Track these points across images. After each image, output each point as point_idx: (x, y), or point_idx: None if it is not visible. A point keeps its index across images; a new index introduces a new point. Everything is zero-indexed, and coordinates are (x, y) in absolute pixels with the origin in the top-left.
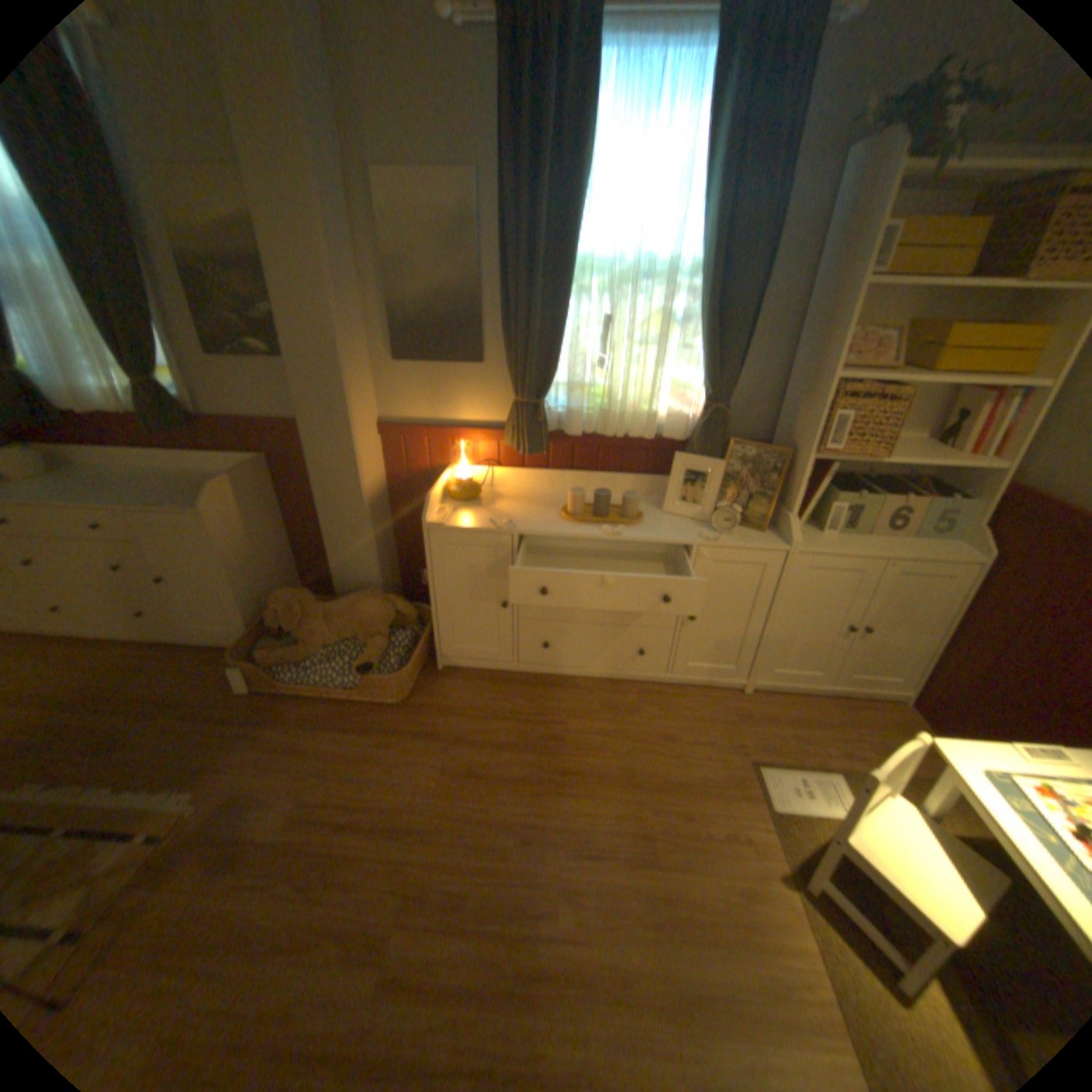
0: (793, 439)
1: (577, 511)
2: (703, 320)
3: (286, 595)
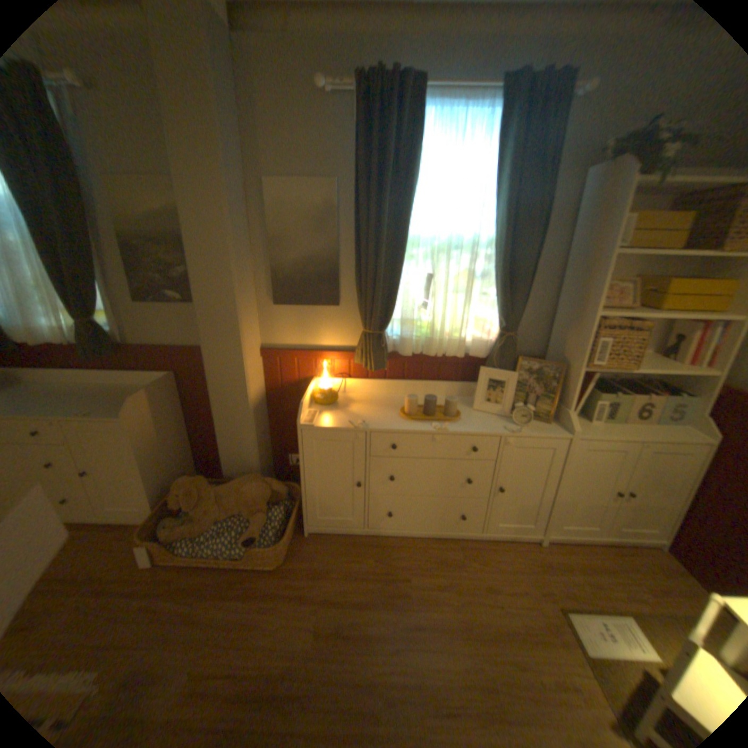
0: (565, 357)
1: (412, 411)
2: (498, 276)
3: (186, 482)
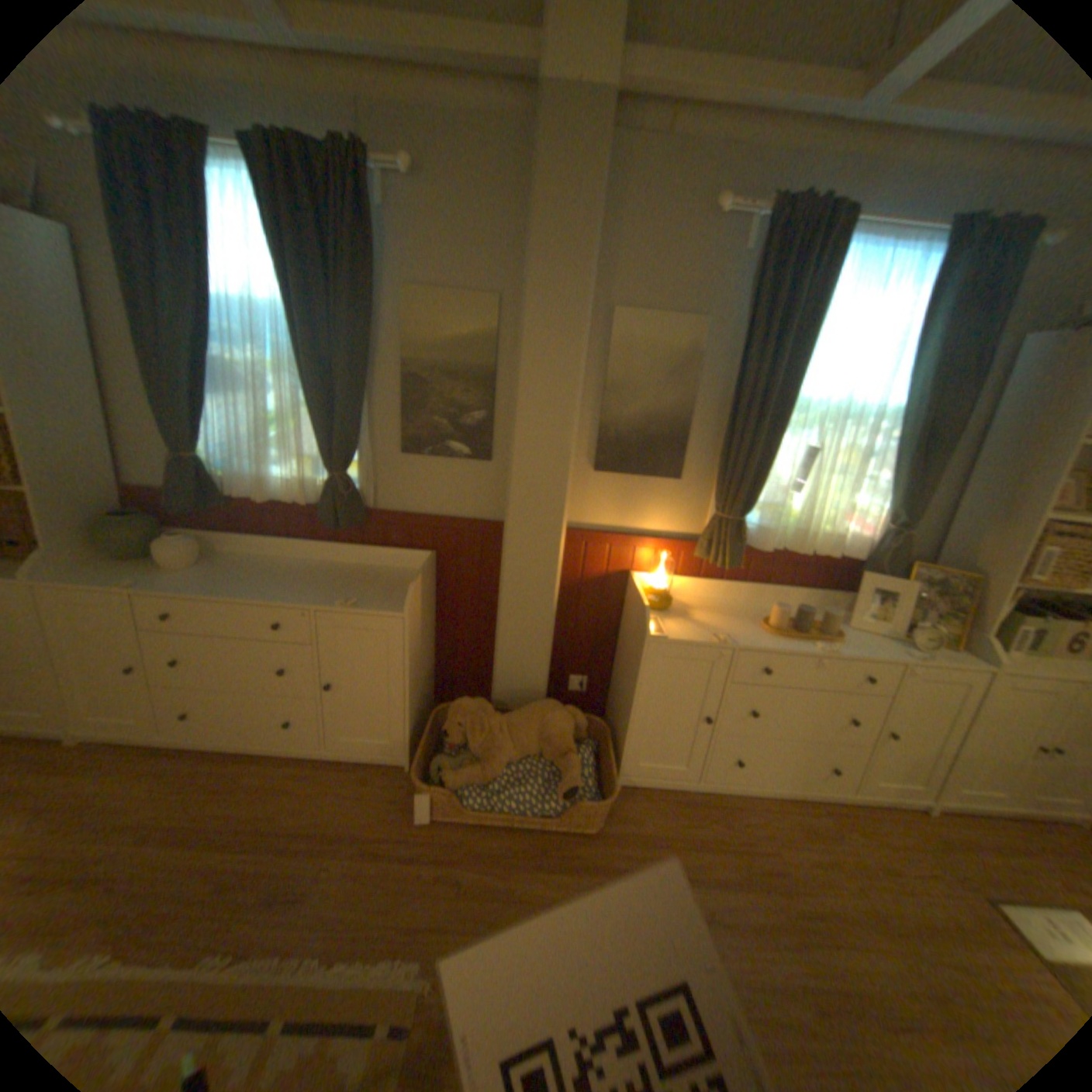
0: (977, 566)
1: (782, 626)
2: (903, 458)
3: (470, 706)
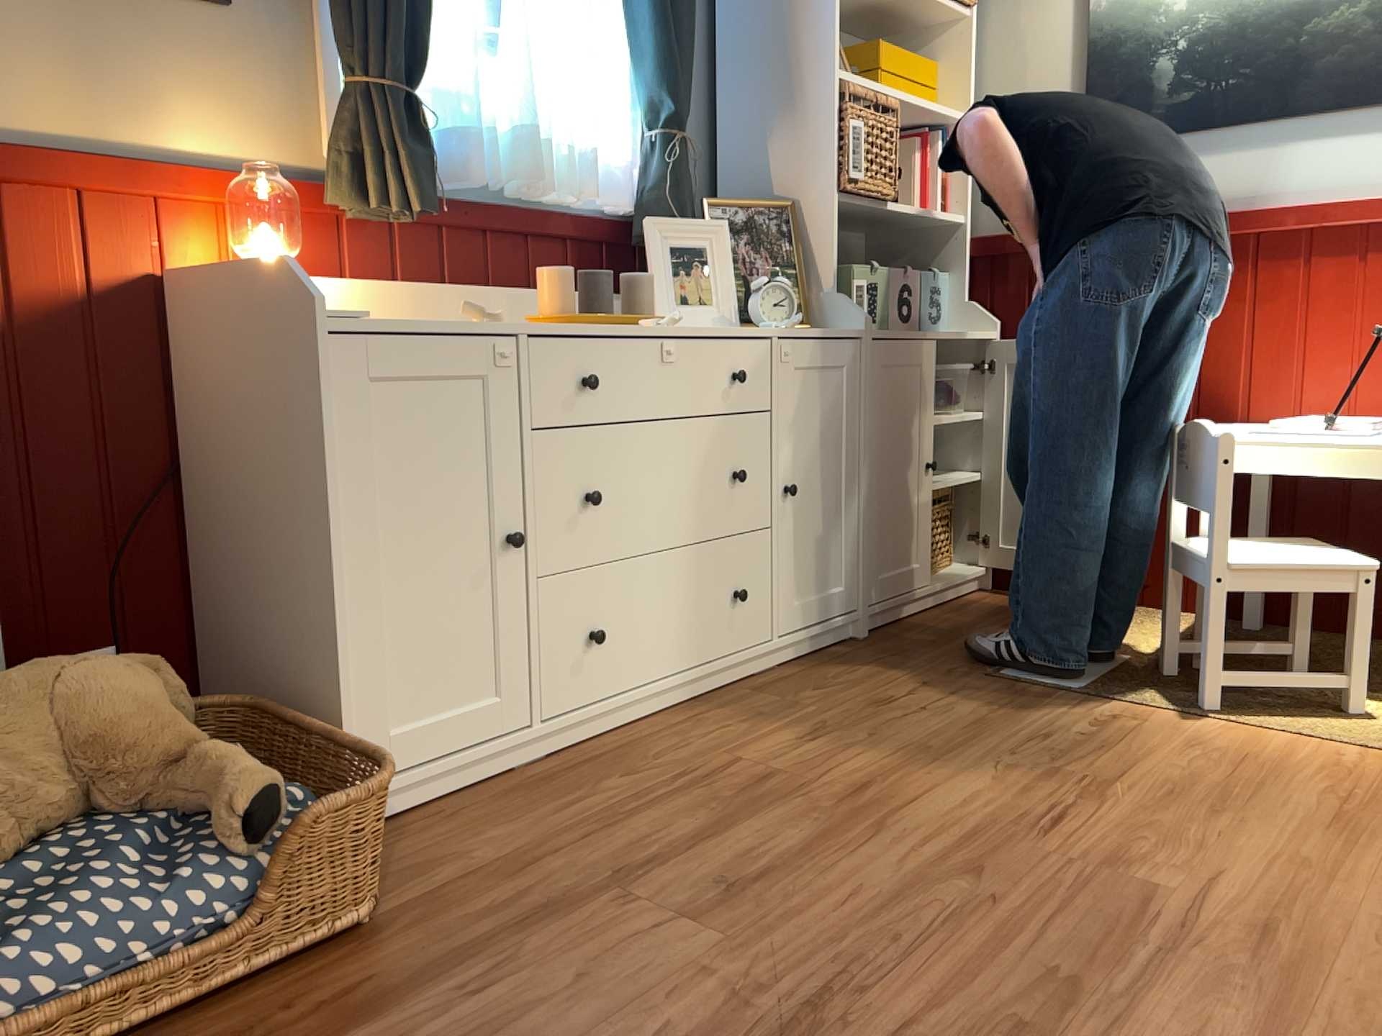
0: (776, 194)
1: (569, 307)
2: None
3: None
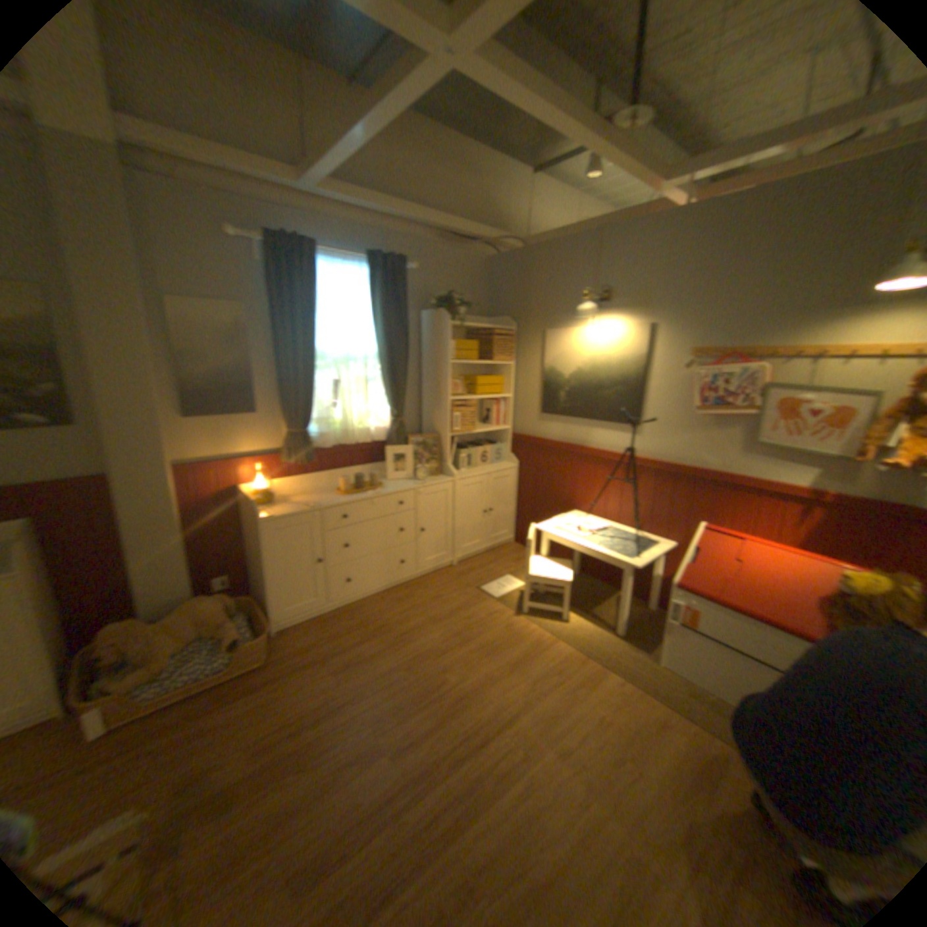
0: (436, 431)
1: (349, 489)
2: (385, 380)
3: (121, 627)
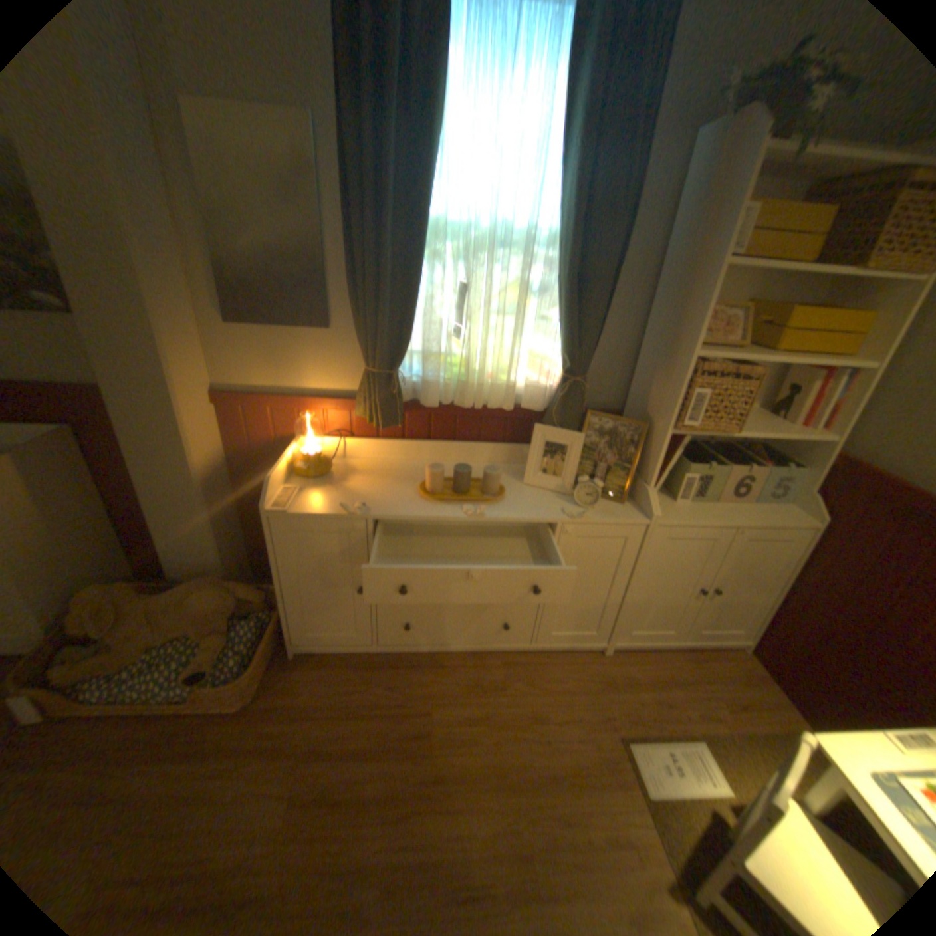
0: (647, 412)
1: (437, 488)
2: (562, 292)
3: (96, 594)
